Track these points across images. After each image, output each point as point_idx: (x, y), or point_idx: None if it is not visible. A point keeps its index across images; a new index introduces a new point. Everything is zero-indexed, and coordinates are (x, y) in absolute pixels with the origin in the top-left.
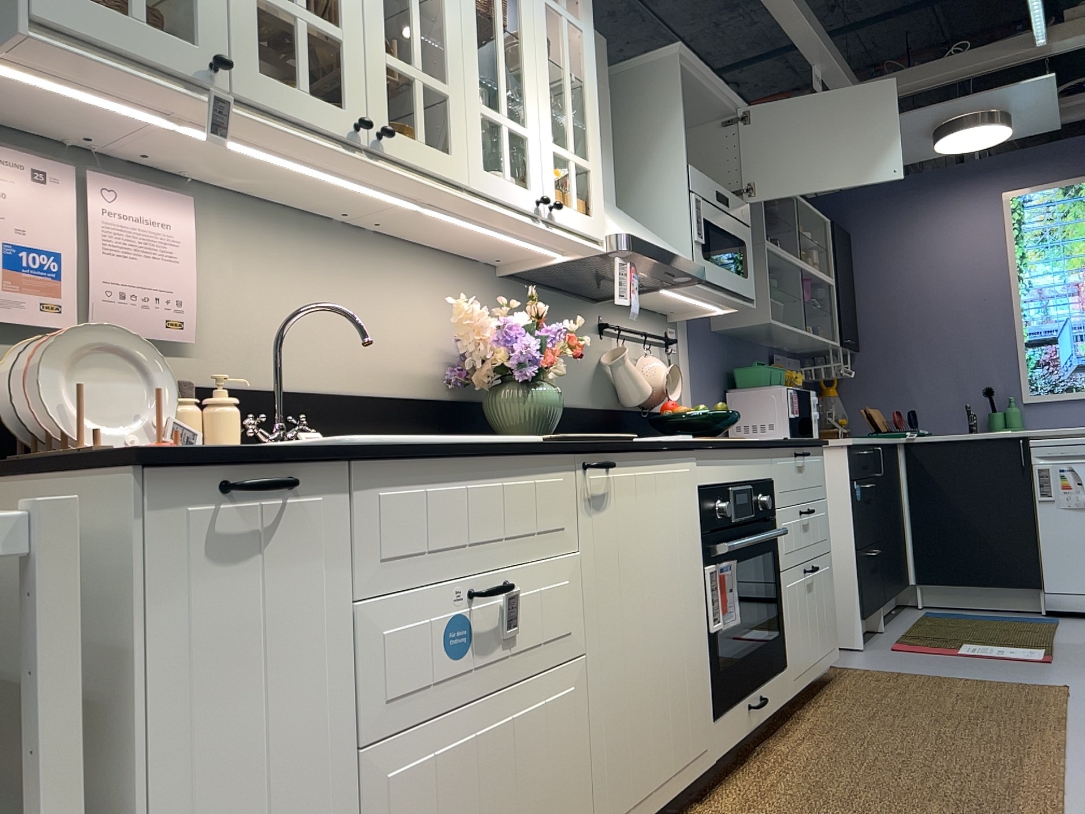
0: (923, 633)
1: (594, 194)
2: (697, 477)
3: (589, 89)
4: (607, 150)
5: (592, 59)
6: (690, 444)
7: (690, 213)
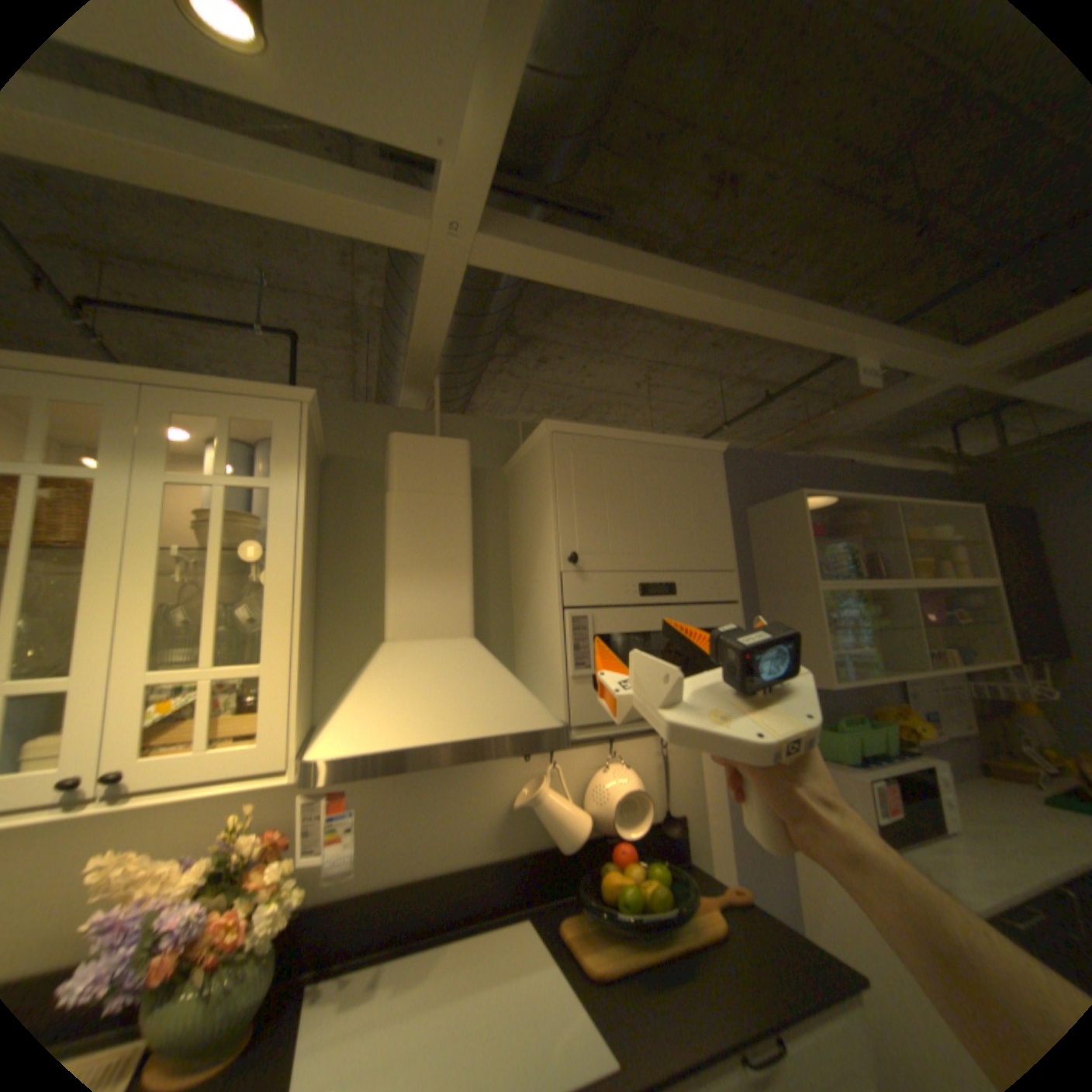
0: None
1: (264, 706)
2: None
3: (273, 559)
4: (451, 571)
5: (288, 514)
6: None
7: (561, 637)
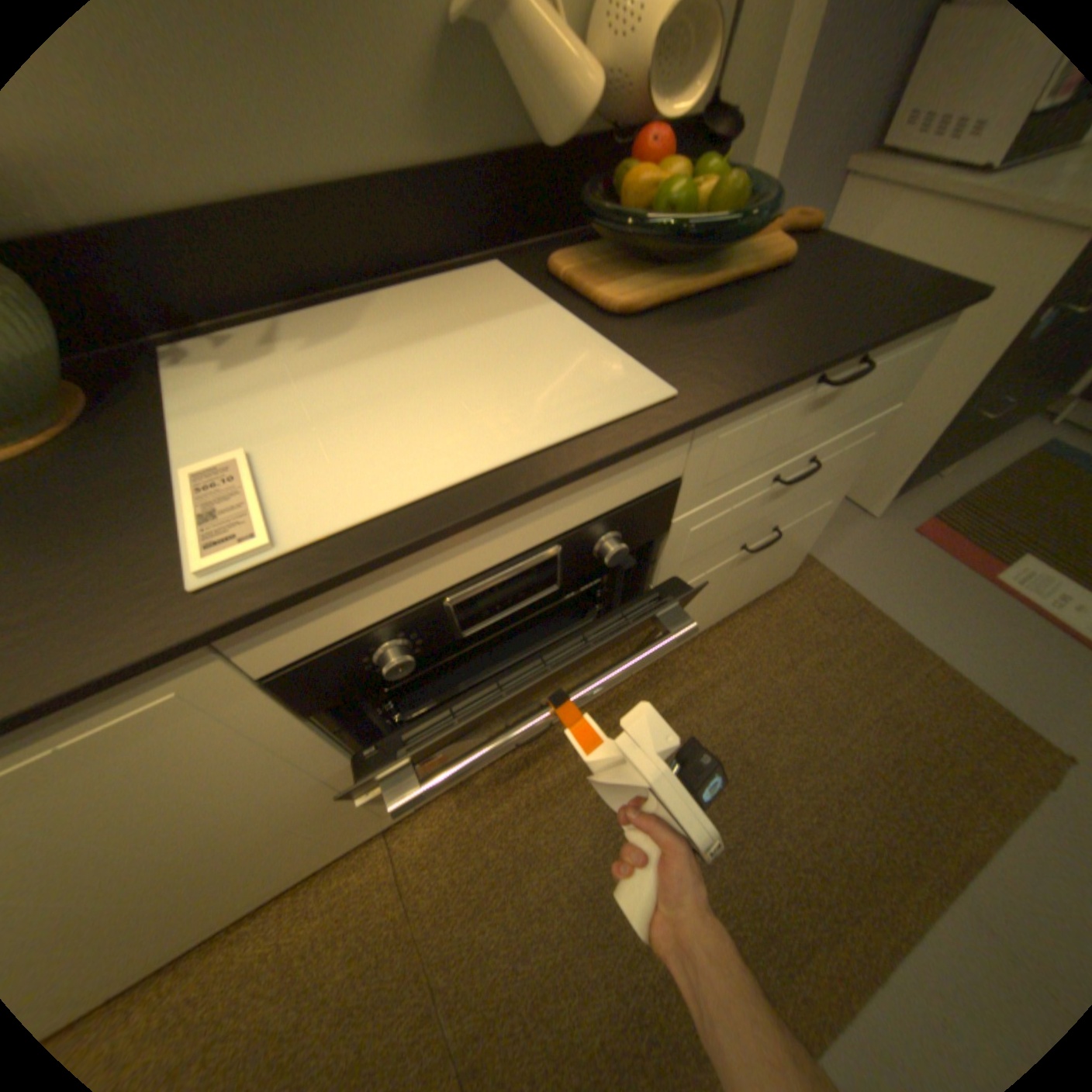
0: (993, 500)
1: None
2: (239, 667)
3: None
4: None
5: None
6: (95, 684)
7: None
